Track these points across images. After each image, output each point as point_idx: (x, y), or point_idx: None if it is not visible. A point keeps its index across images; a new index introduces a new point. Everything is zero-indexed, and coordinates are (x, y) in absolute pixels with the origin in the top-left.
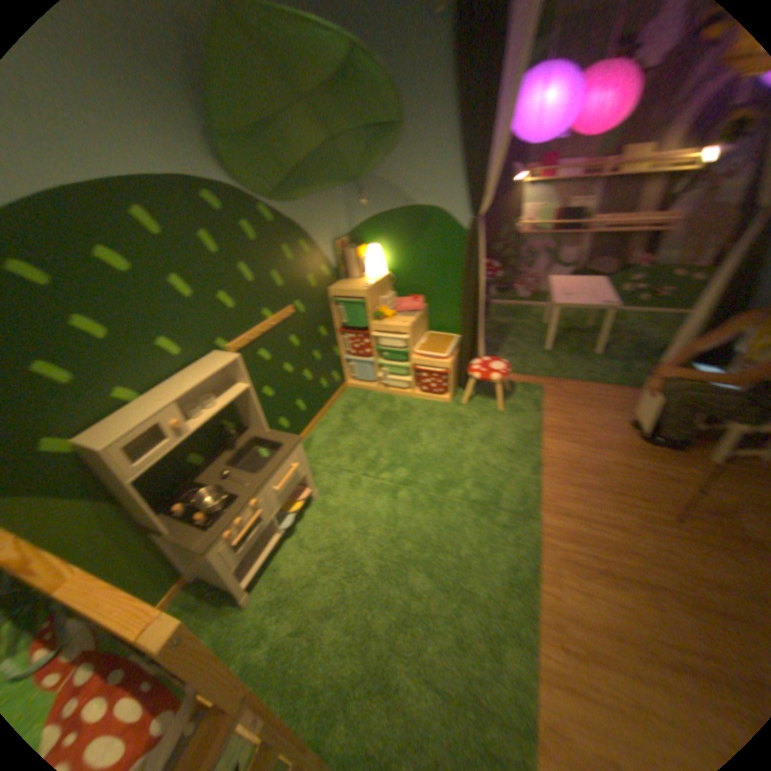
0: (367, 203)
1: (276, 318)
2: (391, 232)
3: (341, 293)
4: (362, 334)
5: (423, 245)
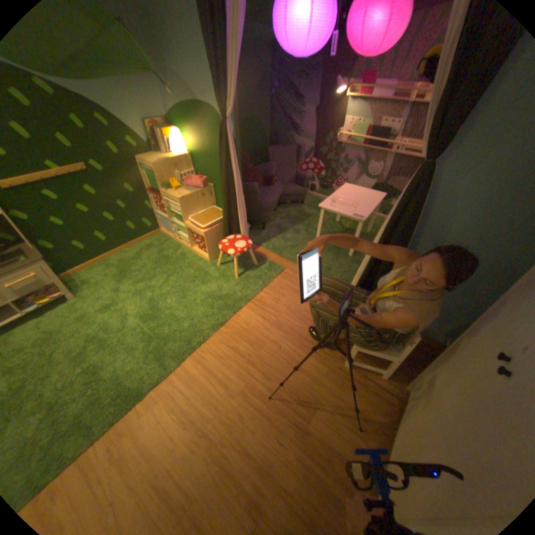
0: (170, 92)
1: (60, 169)
2: (187, 120)
3: (141, 162)
4: (156, 196)
5: (206, 136)
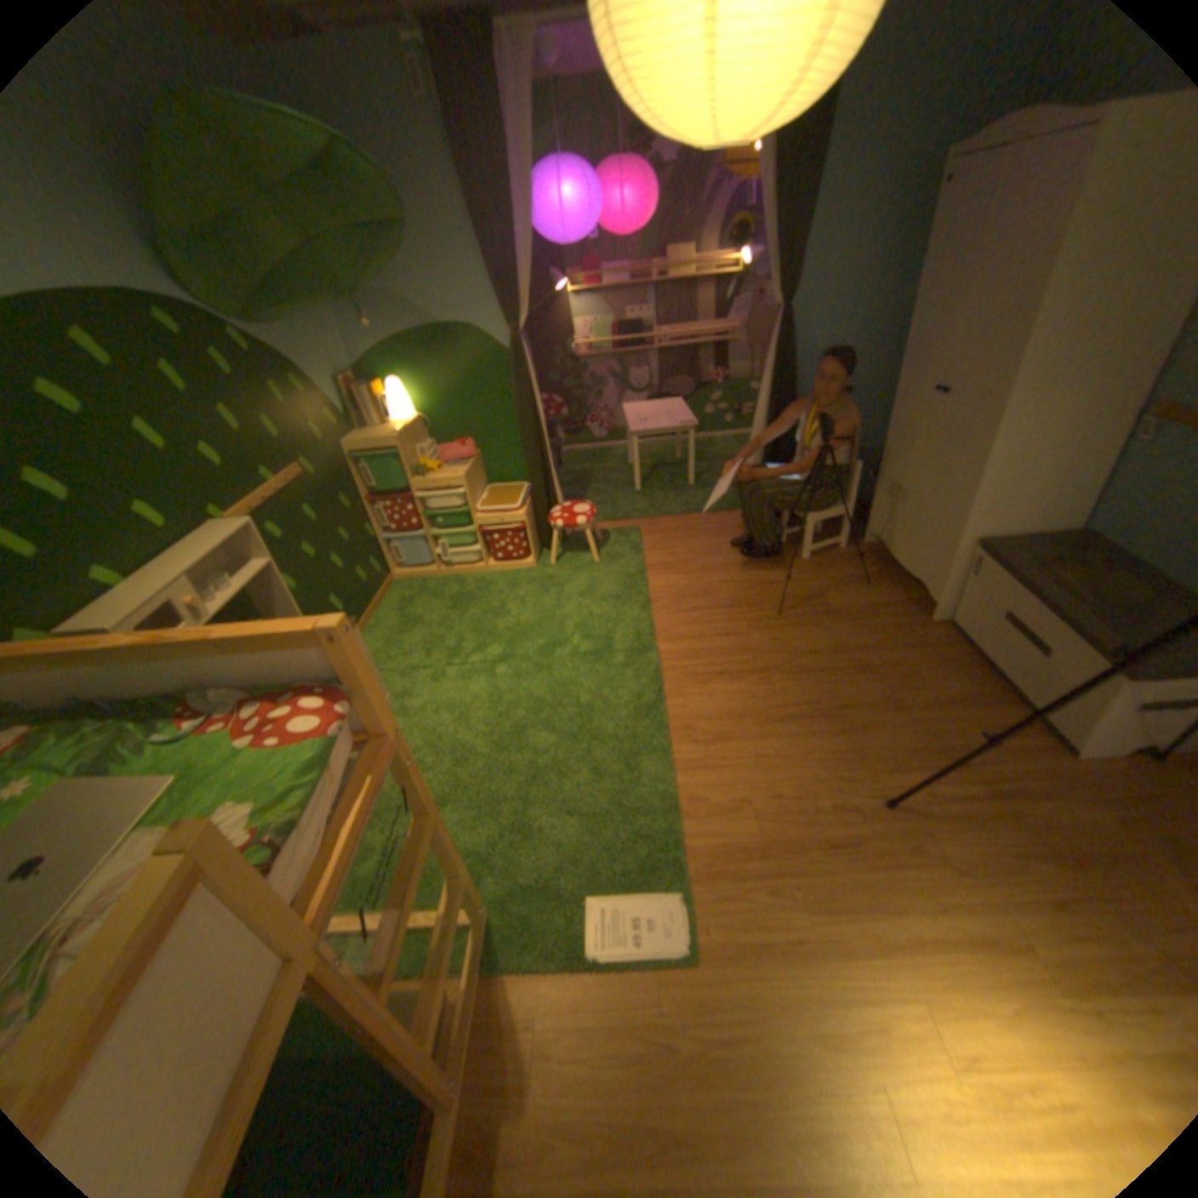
0: (368, 325)
1: (276, 480)
2: (409, 361)
3: (357, 447)
4: (399, 499)
5: (456, 375)
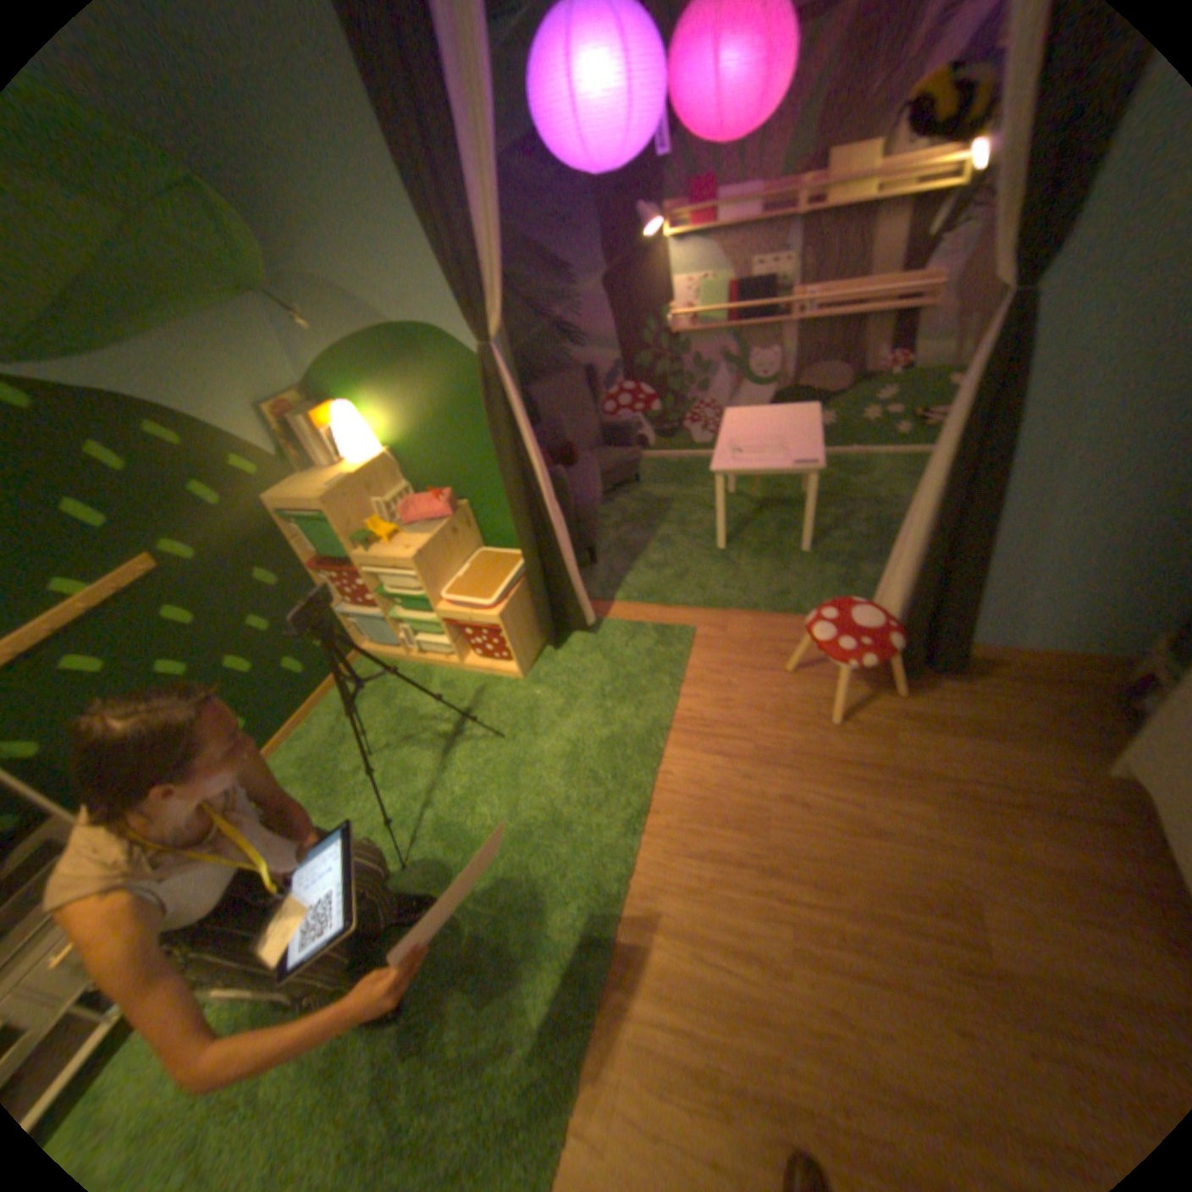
0: (307, 327)
1: (93, 591)
2: (365, 376)
3: (280, 506)
4: (342, 574)
5: (426, 398)
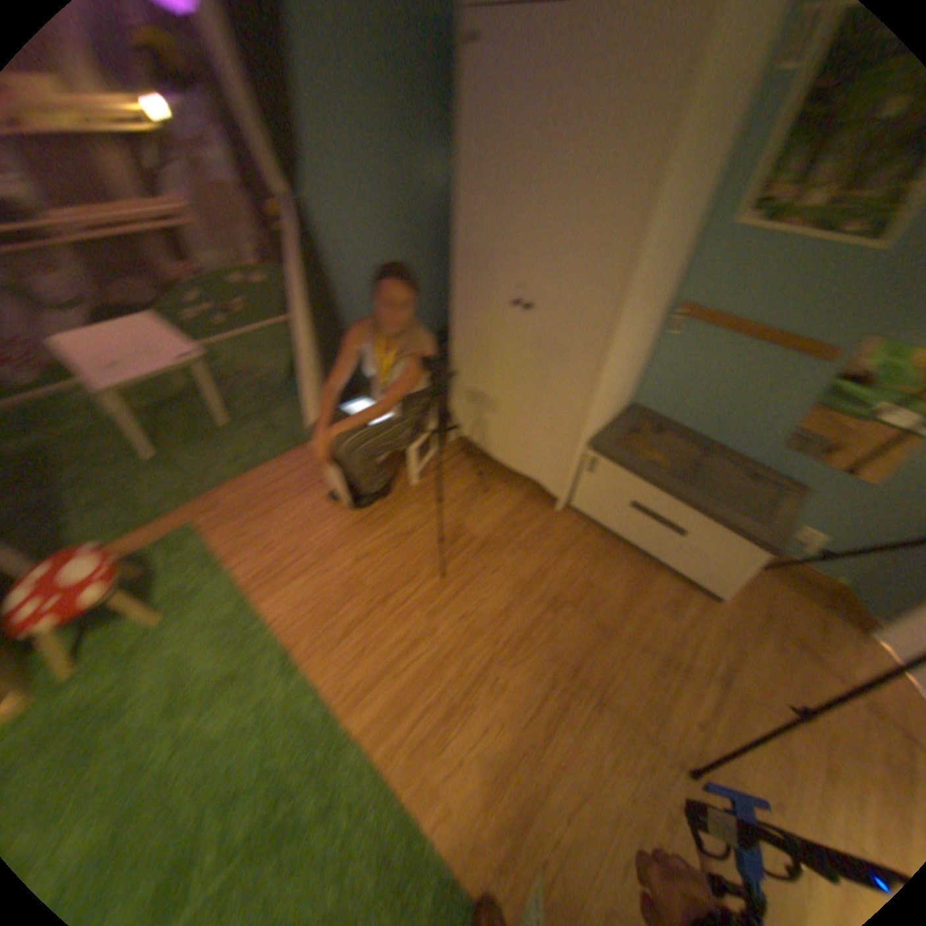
0: None
1: None
2: None
3: None
4: None
5: None
